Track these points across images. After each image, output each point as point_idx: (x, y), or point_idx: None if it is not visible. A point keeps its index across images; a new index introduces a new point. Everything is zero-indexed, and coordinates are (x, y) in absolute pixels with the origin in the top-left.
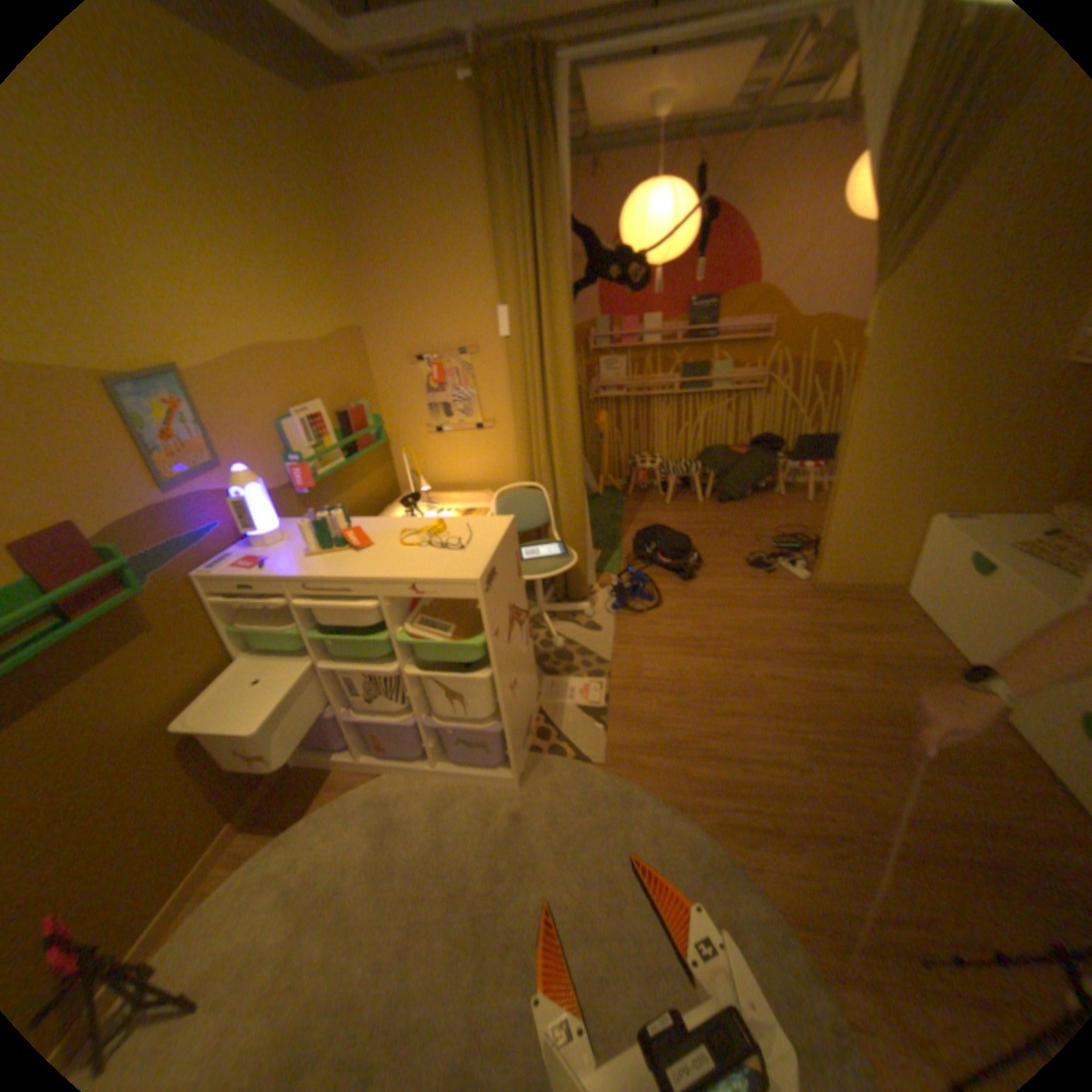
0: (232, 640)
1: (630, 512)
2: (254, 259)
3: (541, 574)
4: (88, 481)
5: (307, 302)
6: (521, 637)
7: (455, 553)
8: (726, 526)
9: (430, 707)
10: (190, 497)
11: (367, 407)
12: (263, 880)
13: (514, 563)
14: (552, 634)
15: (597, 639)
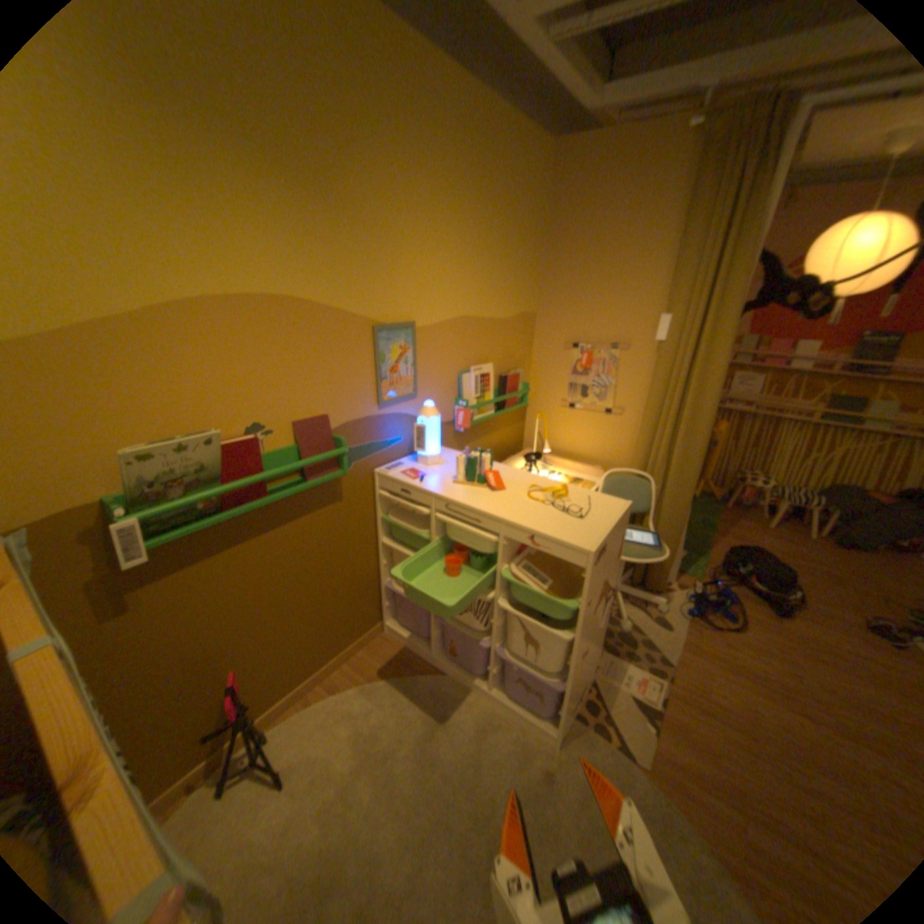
0: (382, 525)
1: (726, 524)
2: (483, 256)
3: (630, 558)
4: (343, 391)
5: (506, 290)
6: (603, 612)
7: (573, 520)
8: (845, 575)
9: (505, 639)
10: (392, 416)
11: (521, 376)
12: (346, 715)
13: (619, 544)
14: (623, 616)
15: (667, 639)
